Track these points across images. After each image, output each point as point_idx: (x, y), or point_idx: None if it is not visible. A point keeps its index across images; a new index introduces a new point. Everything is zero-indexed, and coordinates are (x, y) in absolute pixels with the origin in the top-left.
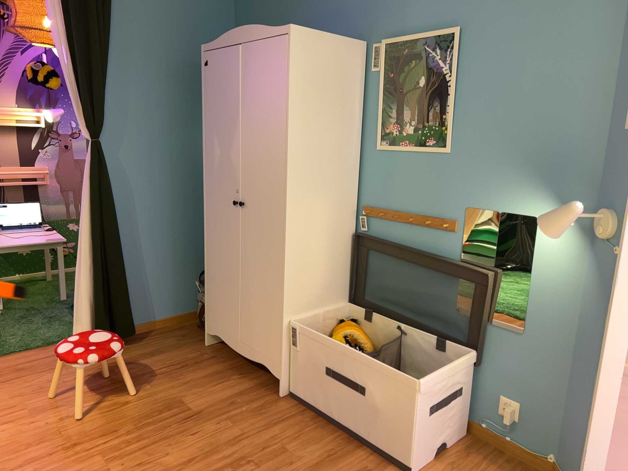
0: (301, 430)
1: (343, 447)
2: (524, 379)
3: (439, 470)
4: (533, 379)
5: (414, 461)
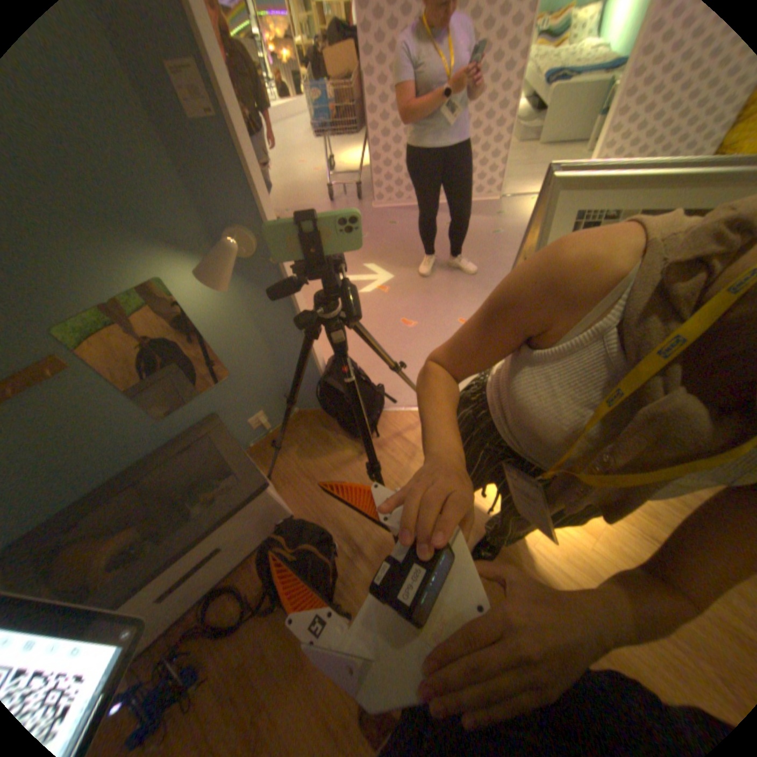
0: (205, 647)
1: (245, 589)
2: (253, 396)
3: (289, 495)
4: (259, 390)
5: (288, 516)
